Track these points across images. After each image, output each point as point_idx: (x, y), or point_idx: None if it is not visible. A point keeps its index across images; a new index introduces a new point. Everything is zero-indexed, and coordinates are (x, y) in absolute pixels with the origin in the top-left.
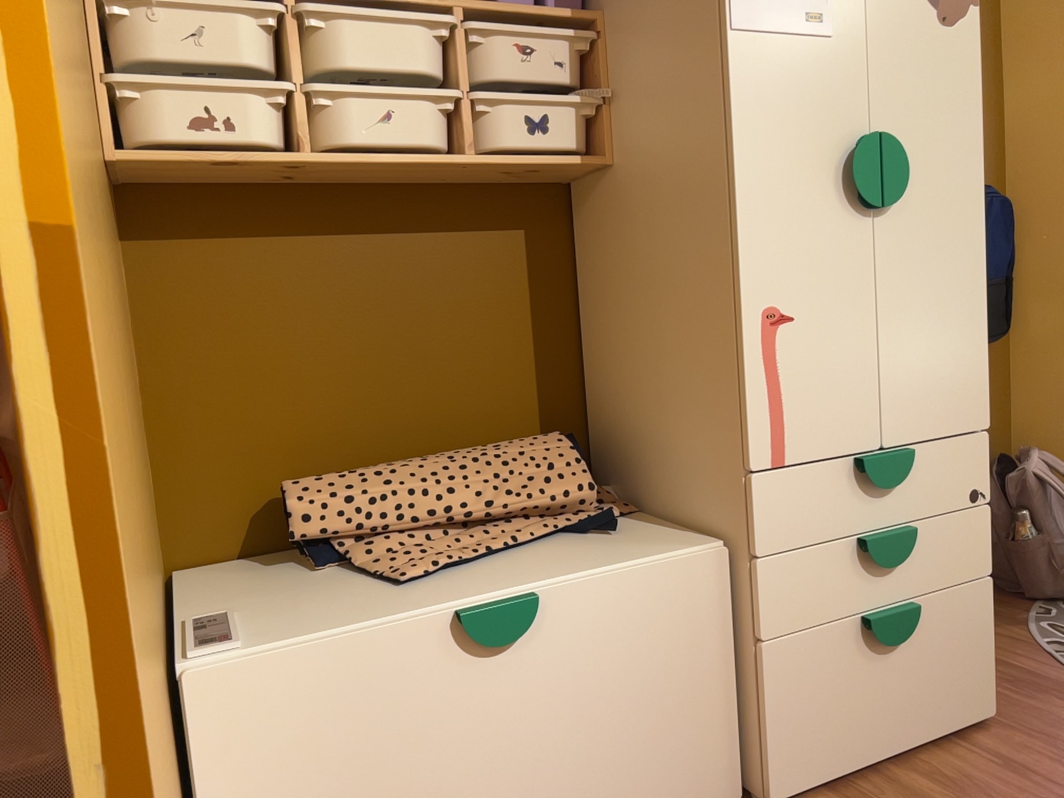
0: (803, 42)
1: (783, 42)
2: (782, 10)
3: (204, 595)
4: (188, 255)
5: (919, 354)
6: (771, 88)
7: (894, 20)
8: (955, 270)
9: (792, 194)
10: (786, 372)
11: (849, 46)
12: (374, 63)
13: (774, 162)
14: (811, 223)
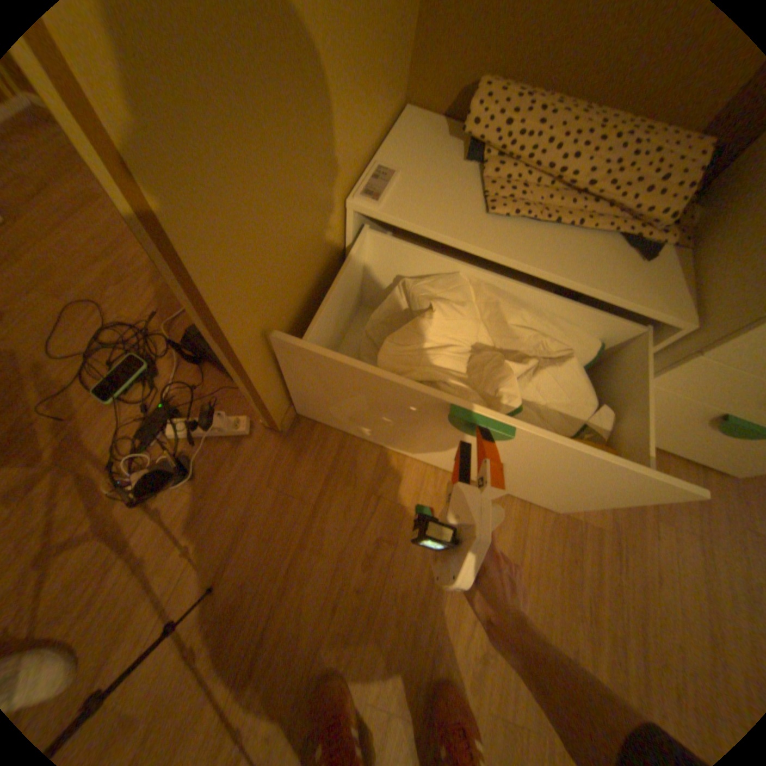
0: None
1: None
2: None
3: (401, 140)
4: None
5: None
6: None
7: None
8: None
9: None
10: None
11: None
12: None
13: None
14: None
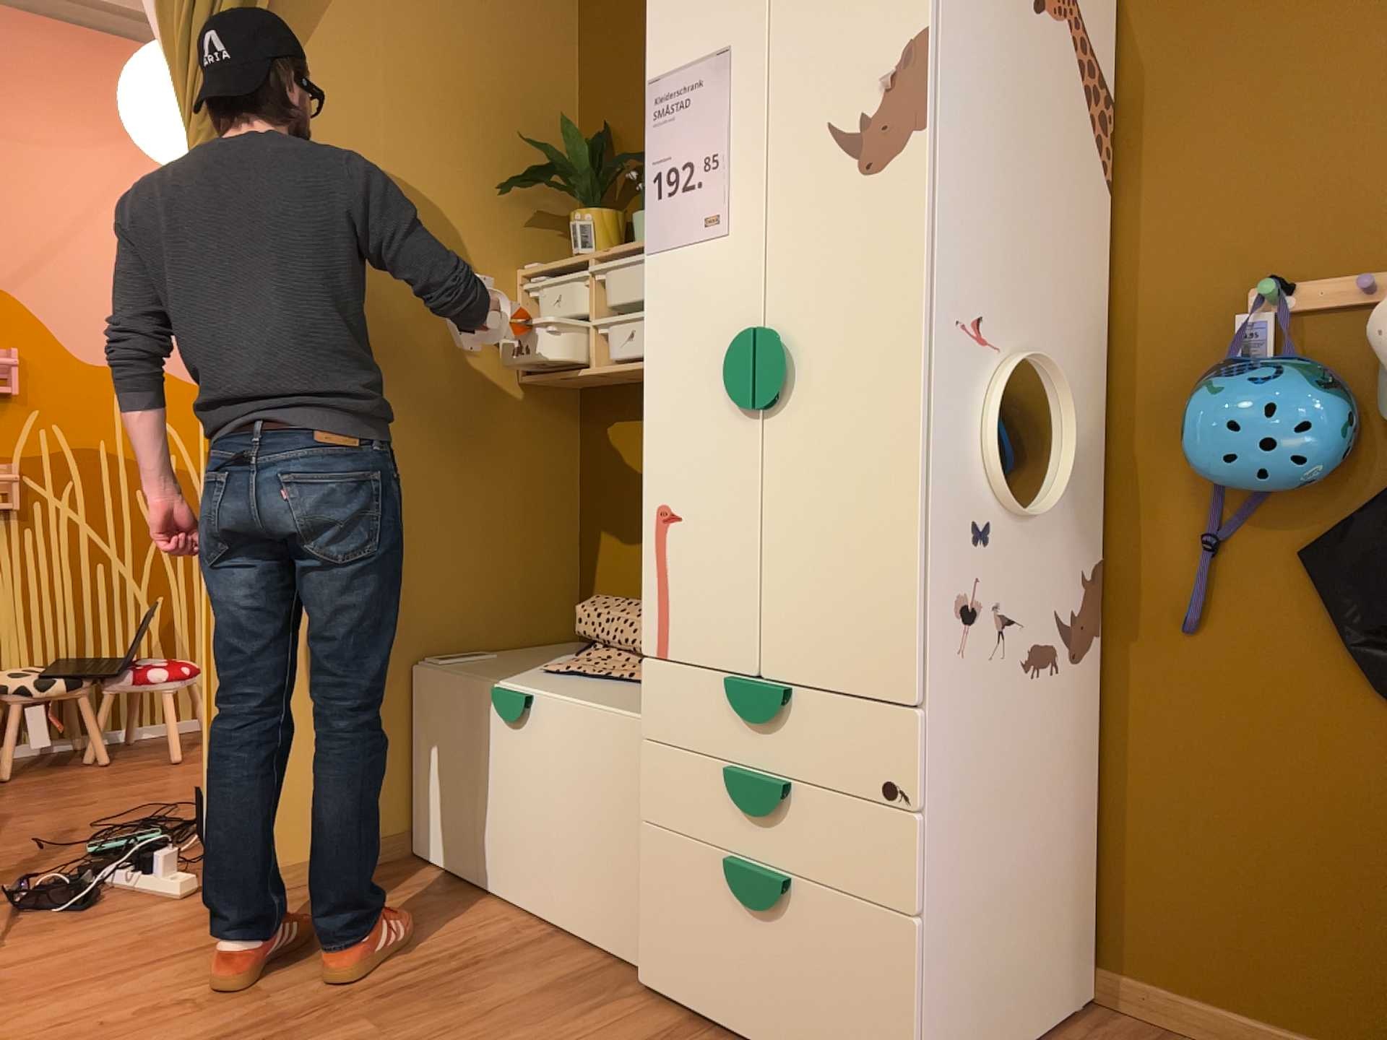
0: (701, 247)
1: (686, 252)
2: (685, 222)
3: (530, 651)
4: (602, 431)
5: (812, 580)
6: (673, 298)
7: (799, 193)
8: (868, 483)
9: (684, 397)
10: (671, 569)
11: (746, 237)
12: (629, 294)
13: (672, 367)
14: (700, 425)
